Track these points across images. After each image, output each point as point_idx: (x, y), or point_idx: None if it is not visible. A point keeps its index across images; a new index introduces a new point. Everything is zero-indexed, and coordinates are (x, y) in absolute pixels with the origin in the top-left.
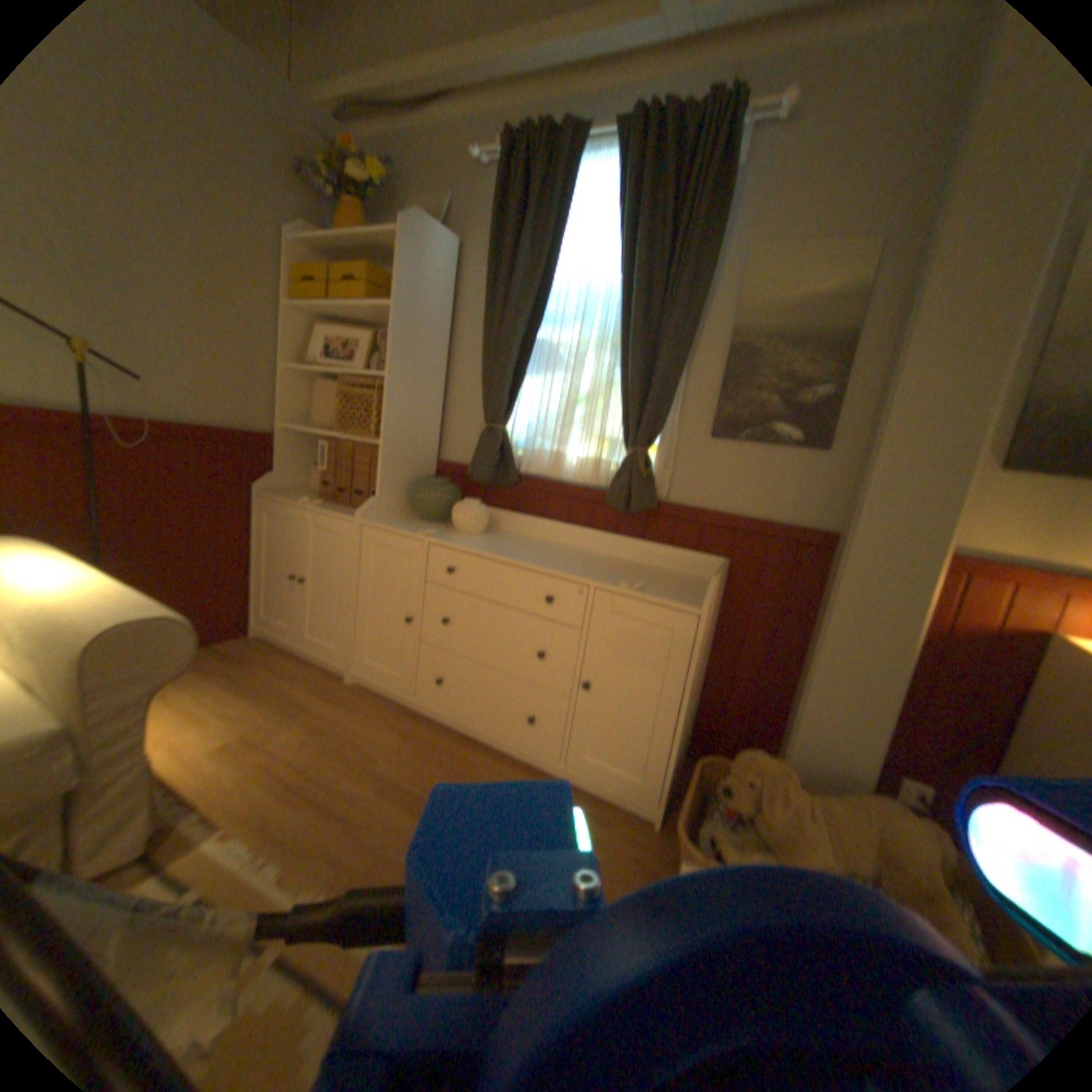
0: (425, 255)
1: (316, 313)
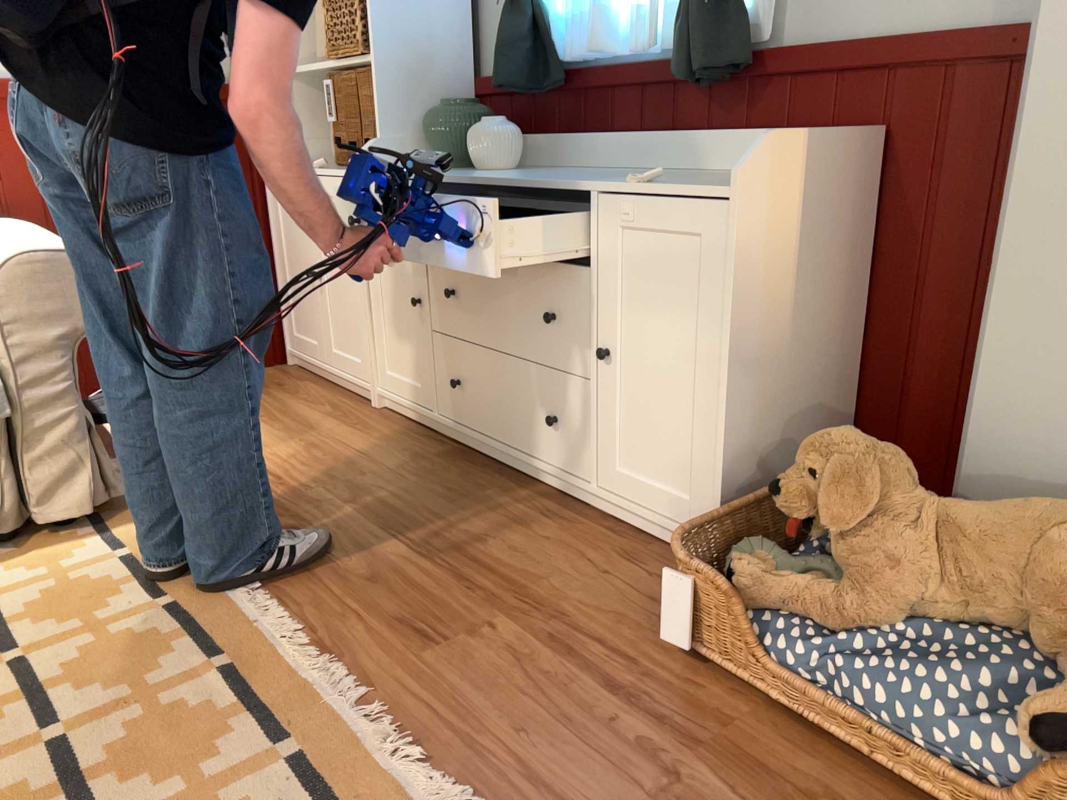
0: None
1: None
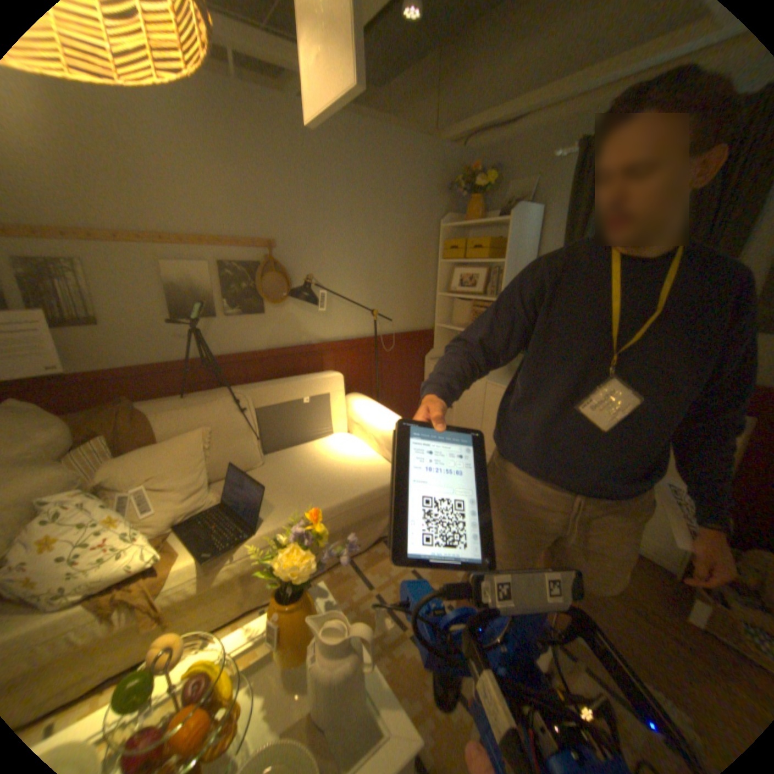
0: (524, 227)
1: (455, 263)
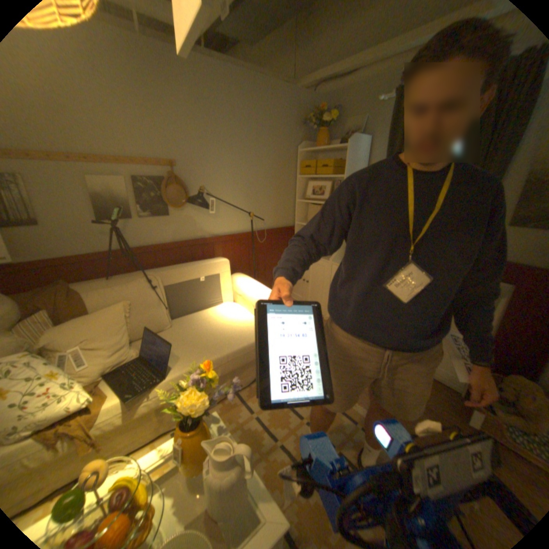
0: (357, 152)
1: (309, 178)
